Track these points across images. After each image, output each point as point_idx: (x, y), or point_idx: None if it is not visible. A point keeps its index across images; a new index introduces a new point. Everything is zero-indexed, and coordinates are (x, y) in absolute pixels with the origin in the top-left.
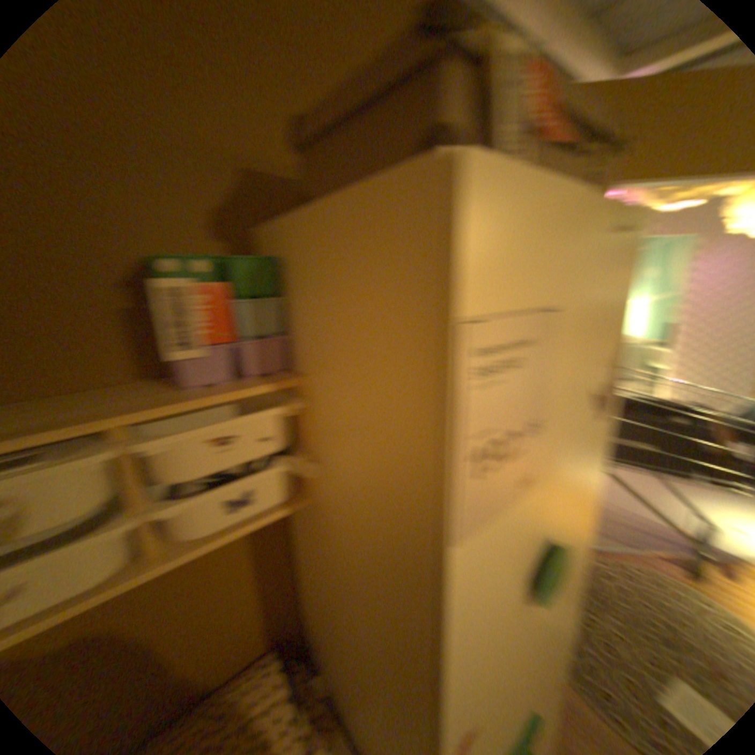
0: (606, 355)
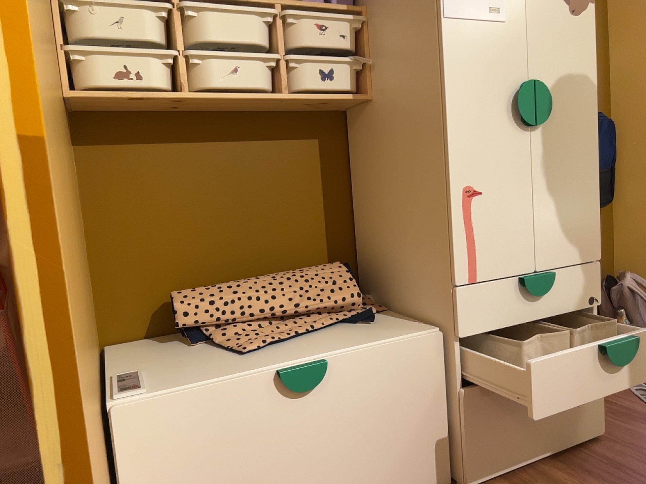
0: None
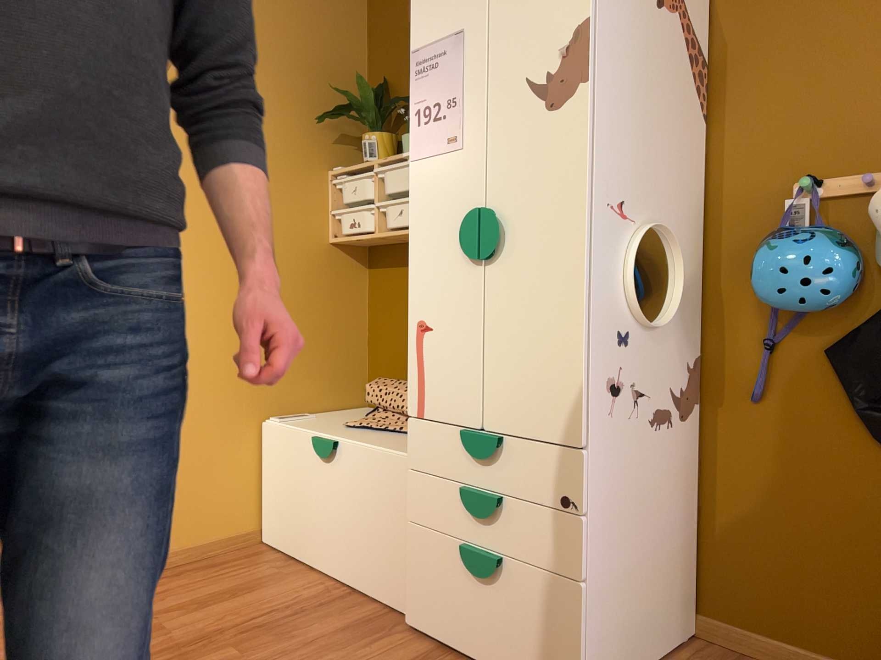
0: (543, 47)
